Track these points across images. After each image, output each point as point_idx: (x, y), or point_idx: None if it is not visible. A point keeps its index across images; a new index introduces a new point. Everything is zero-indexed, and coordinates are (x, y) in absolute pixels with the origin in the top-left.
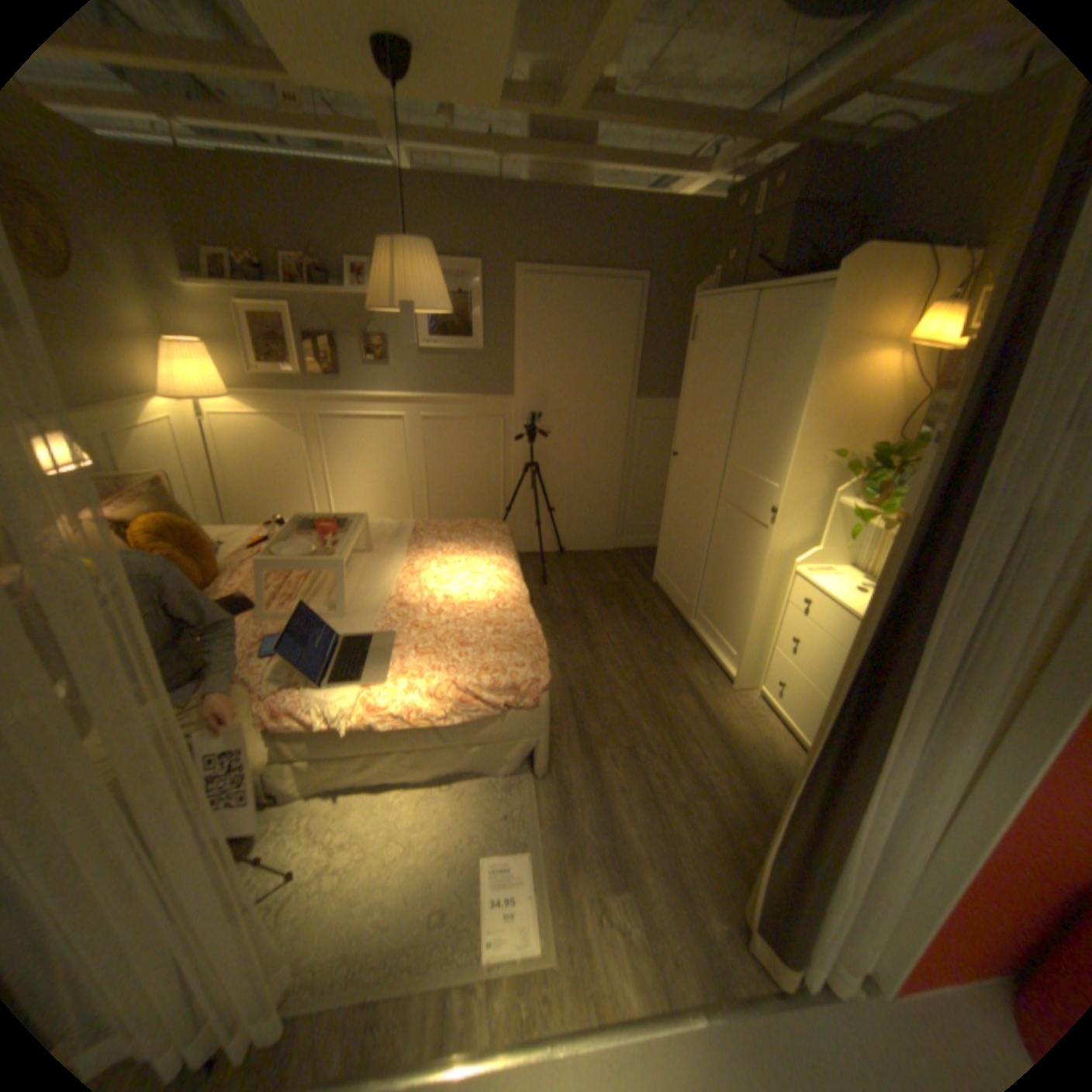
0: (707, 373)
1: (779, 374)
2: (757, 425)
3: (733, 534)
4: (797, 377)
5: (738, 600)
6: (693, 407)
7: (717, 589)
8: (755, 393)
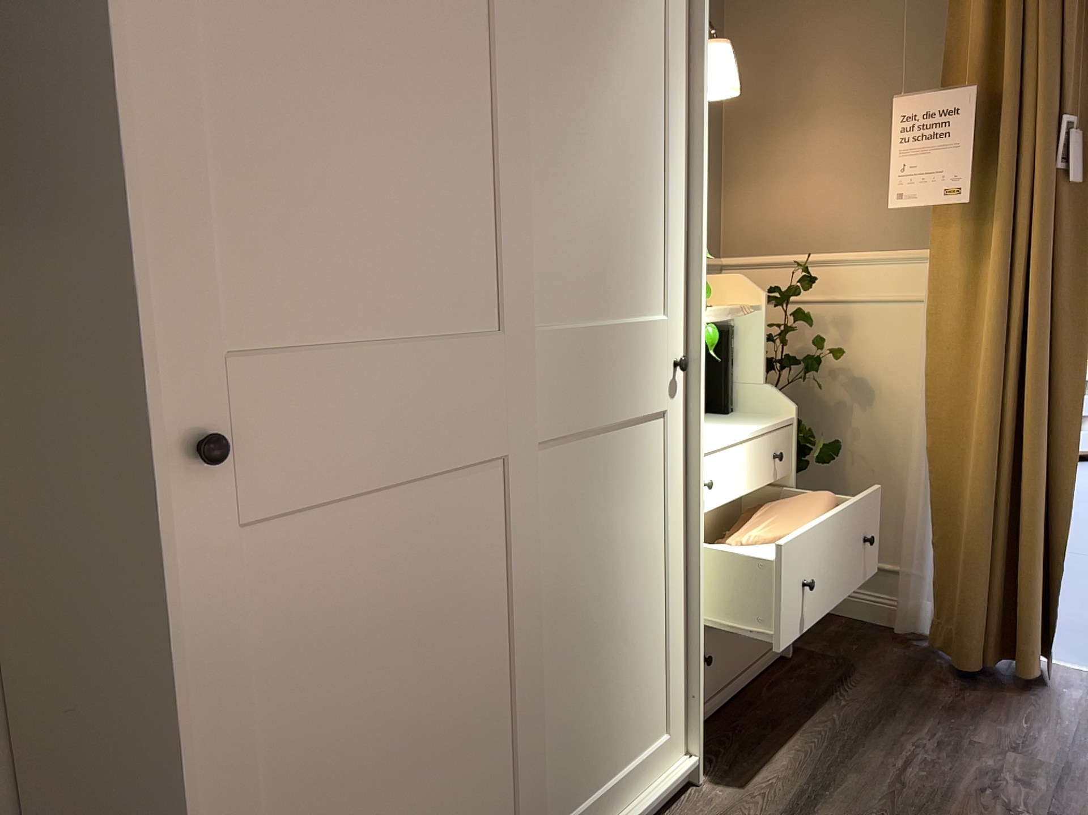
0: (357, 24)
1: (611, 79)
2: (588, 205)
3: (590, 504)
4: (646, 90)
5: (639, 624)
6: (296, 176)
7: (584, 681)
8: (561, 122)
